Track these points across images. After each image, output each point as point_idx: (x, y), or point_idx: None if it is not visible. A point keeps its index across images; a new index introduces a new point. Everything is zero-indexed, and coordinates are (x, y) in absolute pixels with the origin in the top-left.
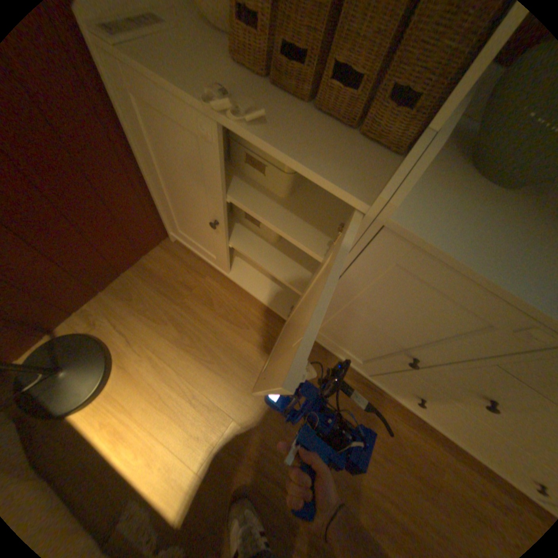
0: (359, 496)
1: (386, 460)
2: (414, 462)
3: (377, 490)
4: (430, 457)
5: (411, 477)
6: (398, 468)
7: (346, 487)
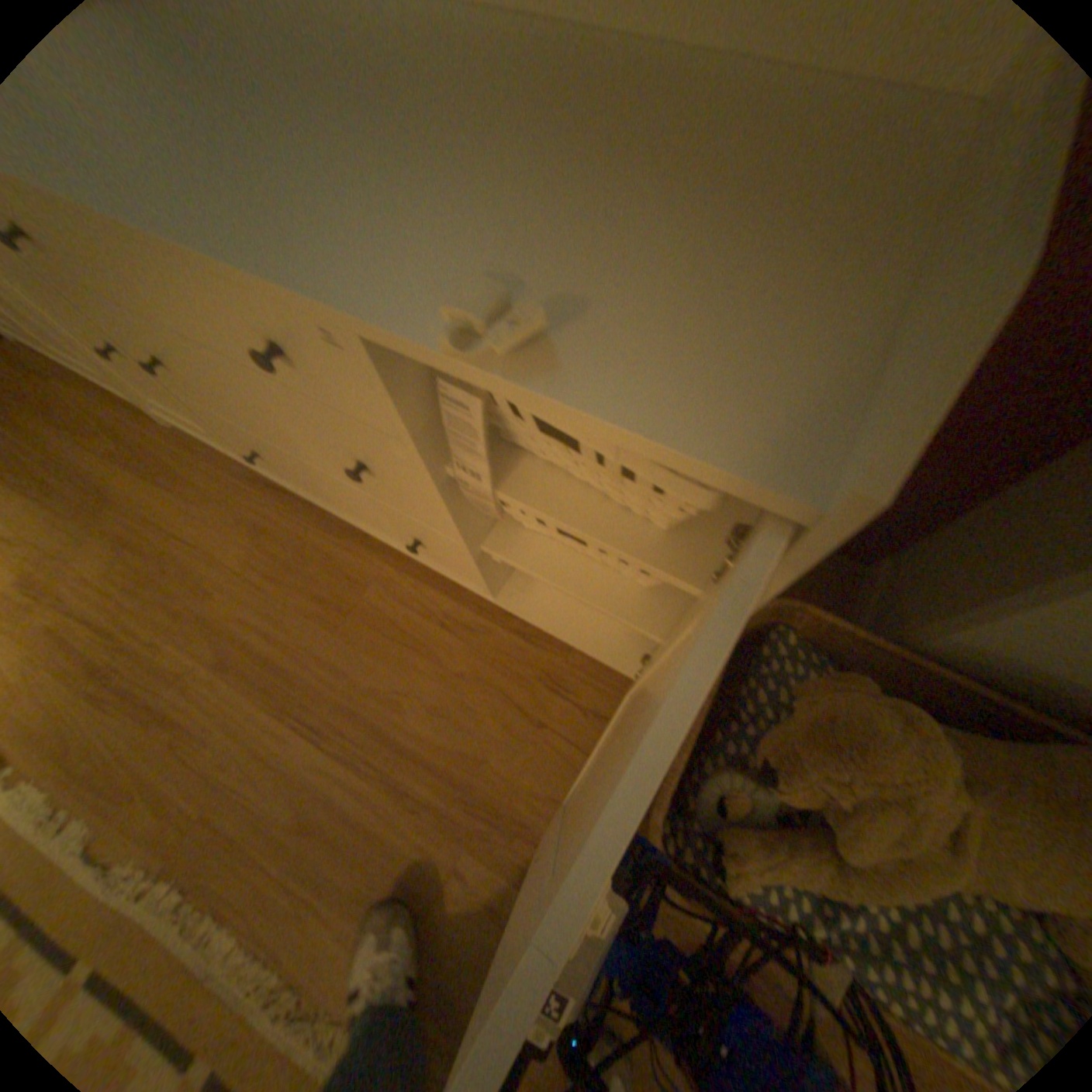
0: (205, 628)
1: (267, 579)
2: (316, 579)
3: (237, 618)
4: (347, 569)
5: (301, 598)
6: (284, 589)
7: (188, 618)
